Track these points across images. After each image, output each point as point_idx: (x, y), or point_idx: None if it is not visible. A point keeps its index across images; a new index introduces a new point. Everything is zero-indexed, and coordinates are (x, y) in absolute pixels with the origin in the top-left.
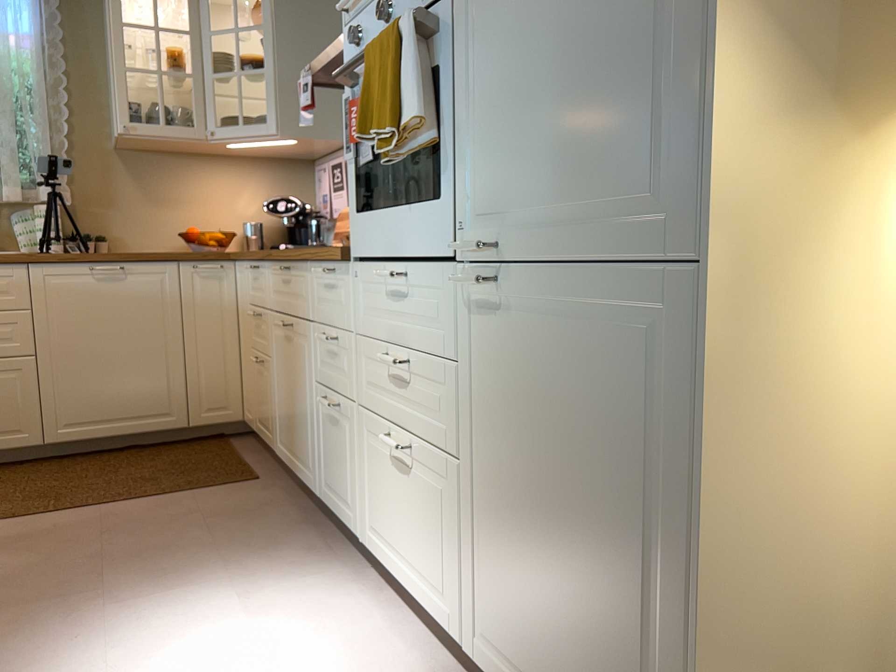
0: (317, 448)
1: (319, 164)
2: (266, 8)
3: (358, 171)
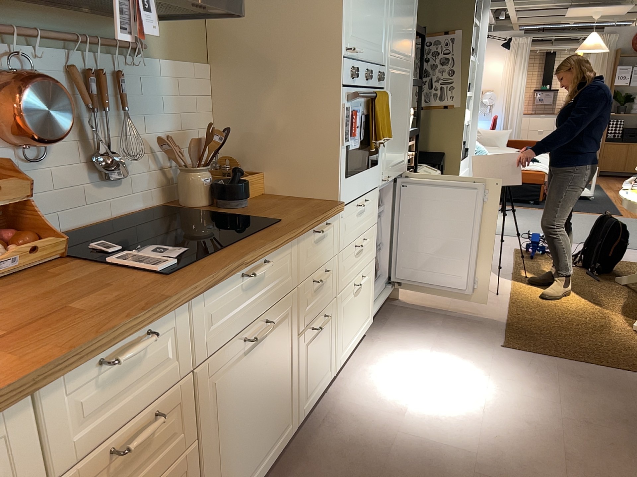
0: (297, 389)
1: None
2: None
3: (345, 153)
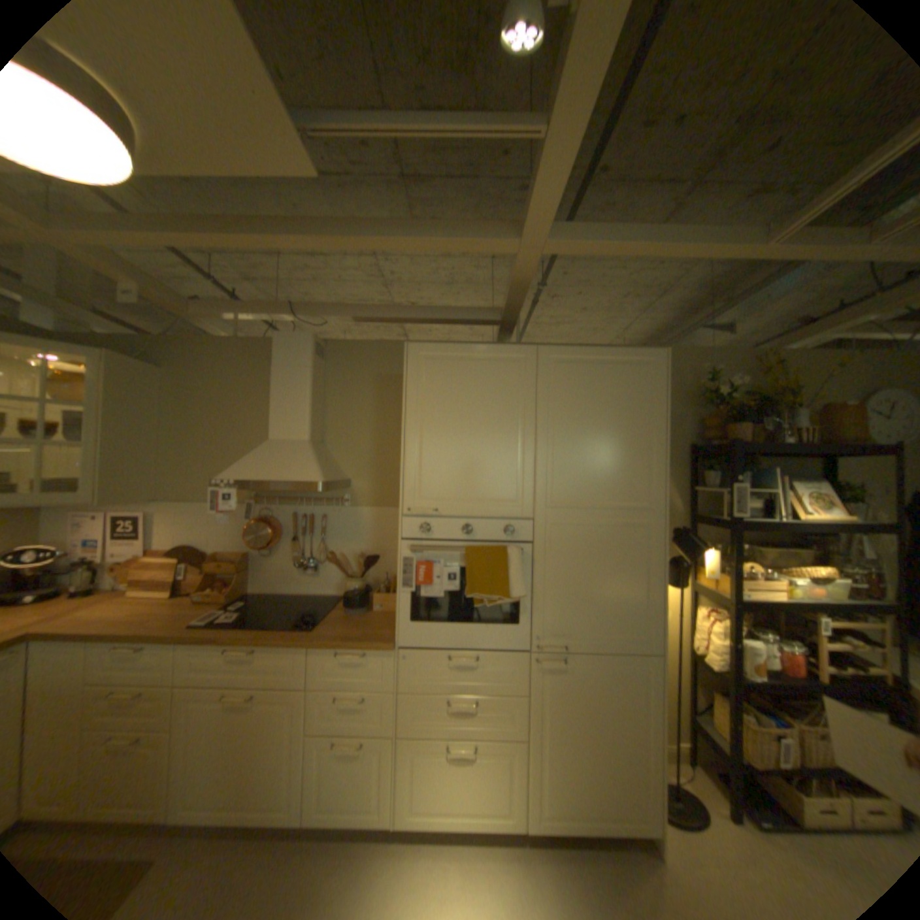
0: (302, 787)
1: (82, 514)
2: (91, 391)
3: (410, 598)
